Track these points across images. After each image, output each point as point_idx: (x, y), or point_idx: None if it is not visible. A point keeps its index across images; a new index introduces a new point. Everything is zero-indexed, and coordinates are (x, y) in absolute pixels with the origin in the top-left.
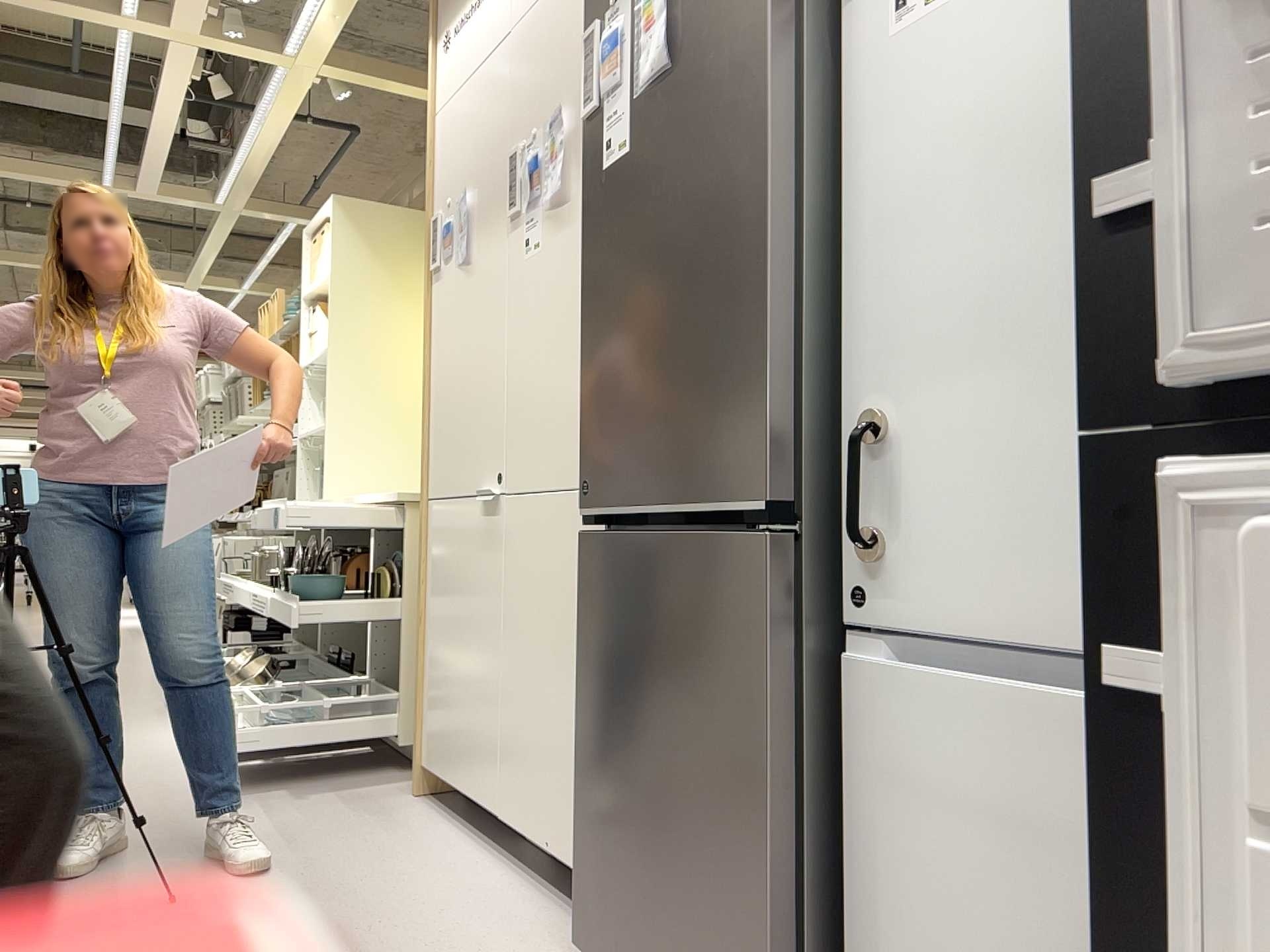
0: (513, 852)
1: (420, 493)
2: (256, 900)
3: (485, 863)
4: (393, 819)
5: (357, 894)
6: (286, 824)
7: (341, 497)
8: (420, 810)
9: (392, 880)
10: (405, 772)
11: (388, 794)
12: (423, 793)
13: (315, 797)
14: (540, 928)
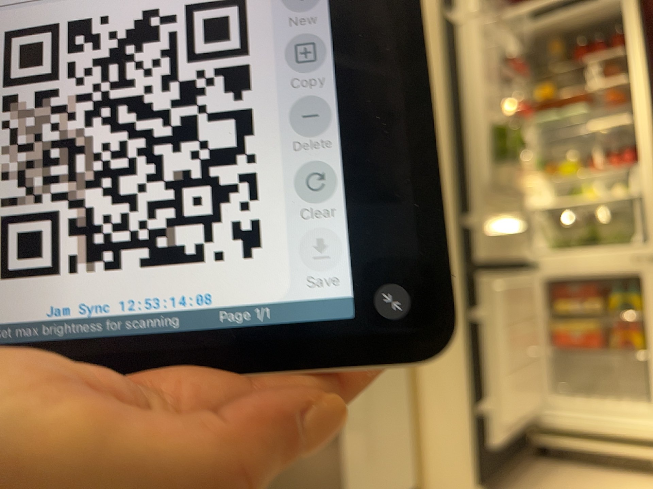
0: None
1: None
2: None
3: None
4: None
5: None
6: None
7: None
8: None
9: None
10: None
11: None
12: None
13: None
14: None
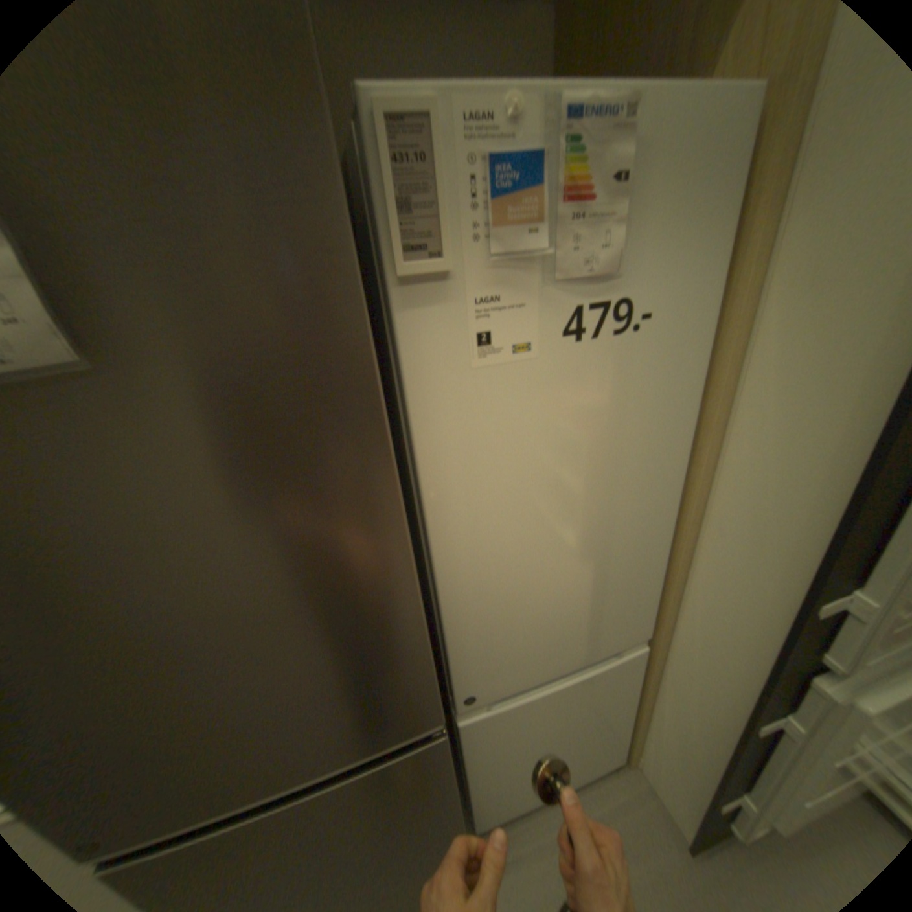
0: None
1: None
2: None
3: None
4: None
5: None
6: None
7: None
8: None
9: None
10: None
11: None
12: None
13: None
14: None
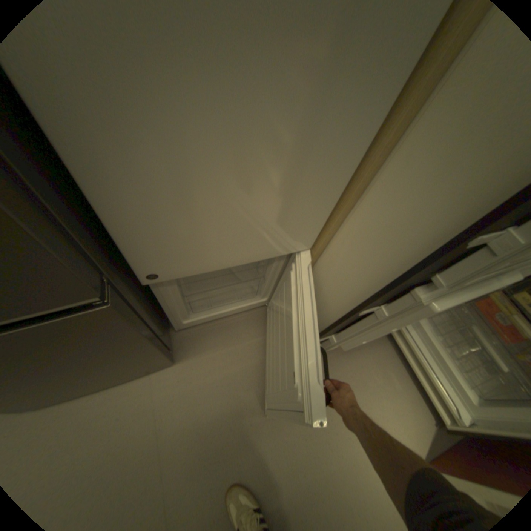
0: None
1: None
2: None
3: None
4: None
5: None
6: None
7: None
8: None
9: None
10: None
11: None
12: None
13: None
14: None
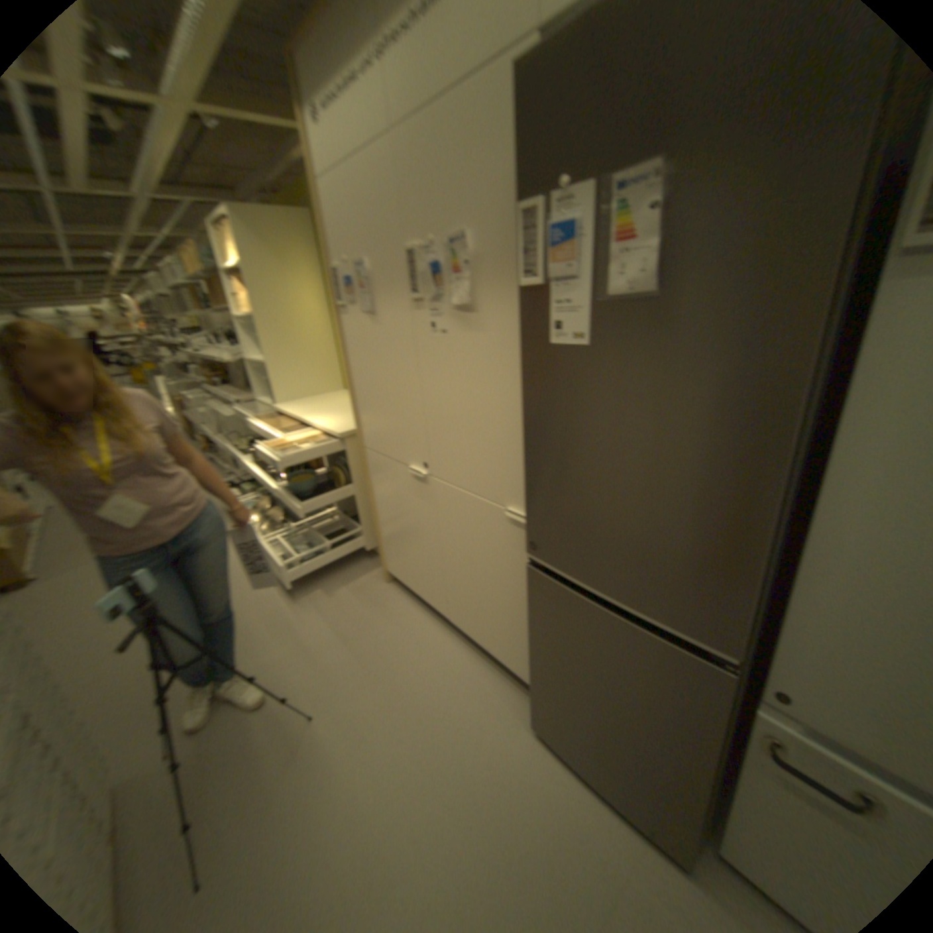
0: (453, 626)
1: (347, 427)
2: (347, 703)
3: (445, 641)
4: (382, 607)
5: (395, 684)
6: (331, 623)
7: (288, 412)
8: (392, 595)
9: (407, 667)
10: (369, 559)
11: (370, 583)
12: (388, 580)
13: (334, 593)
14: (497, 697)
